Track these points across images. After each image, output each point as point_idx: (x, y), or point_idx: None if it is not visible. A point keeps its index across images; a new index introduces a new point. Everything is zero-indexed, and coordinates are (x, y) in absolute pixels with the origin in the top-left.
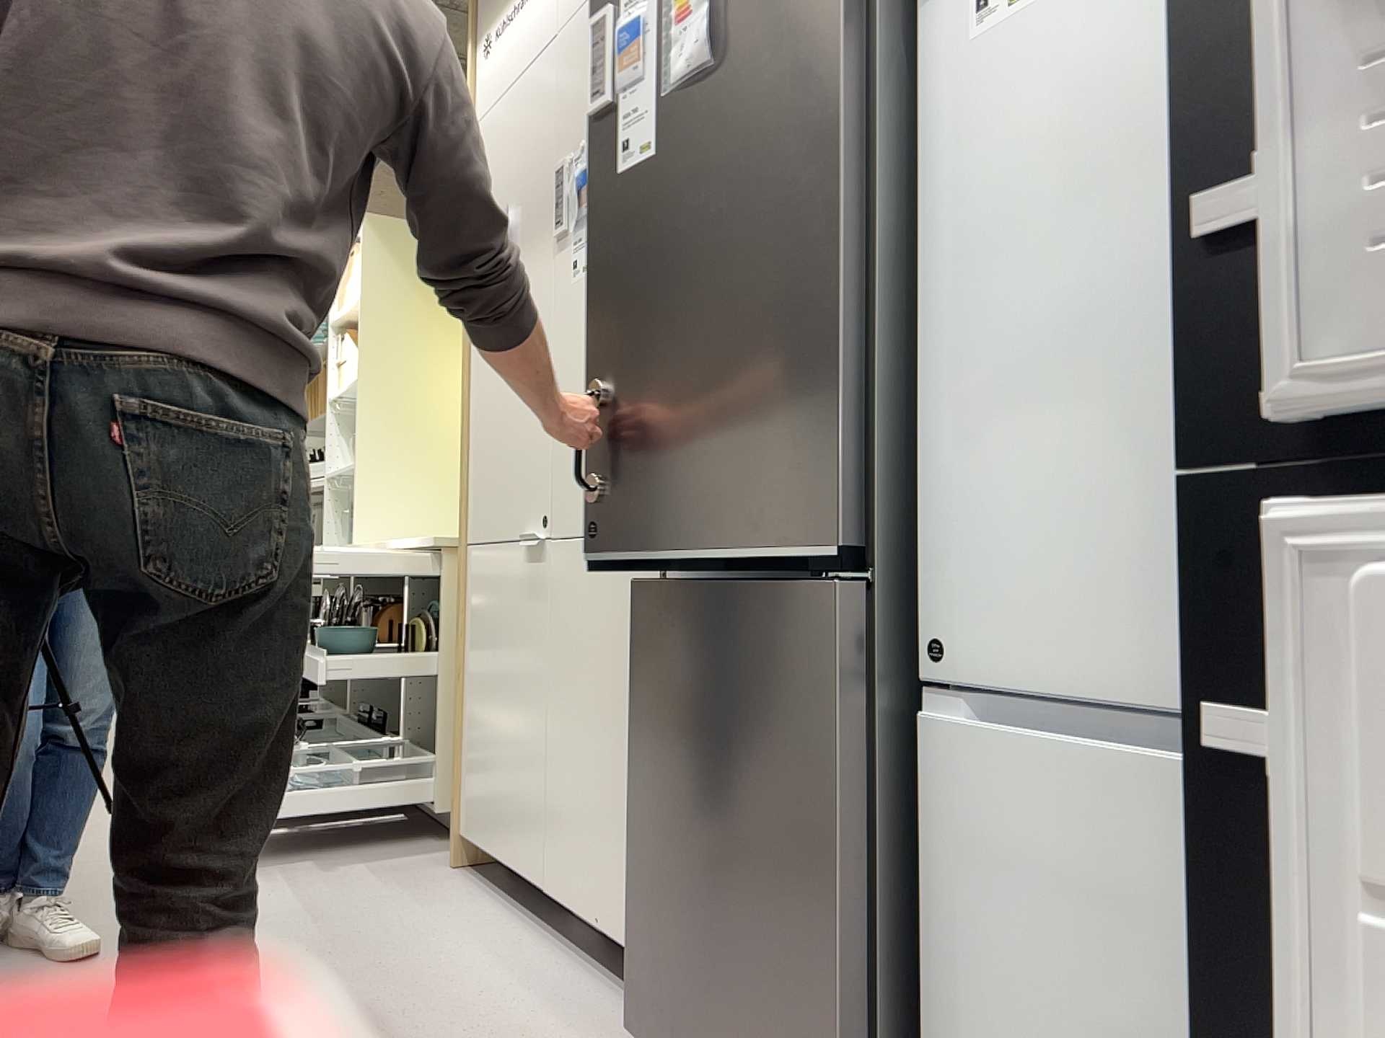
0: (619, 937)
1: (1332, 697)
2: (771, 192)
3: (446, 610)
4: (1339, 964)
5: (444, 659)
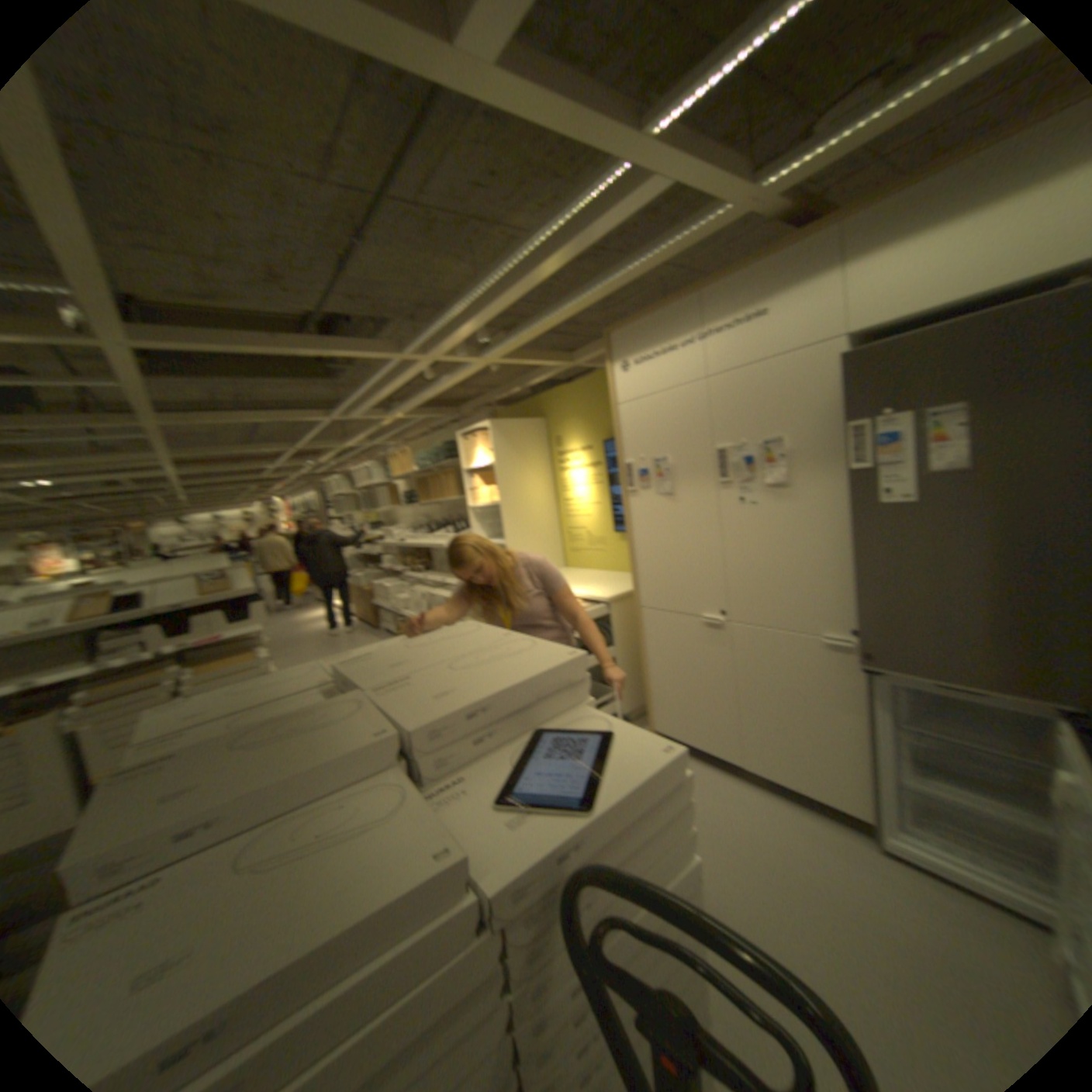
0: (823, 800)
1: None
2: (1017, 537)
3: (618, 629)
4: None
5: (619, 651)
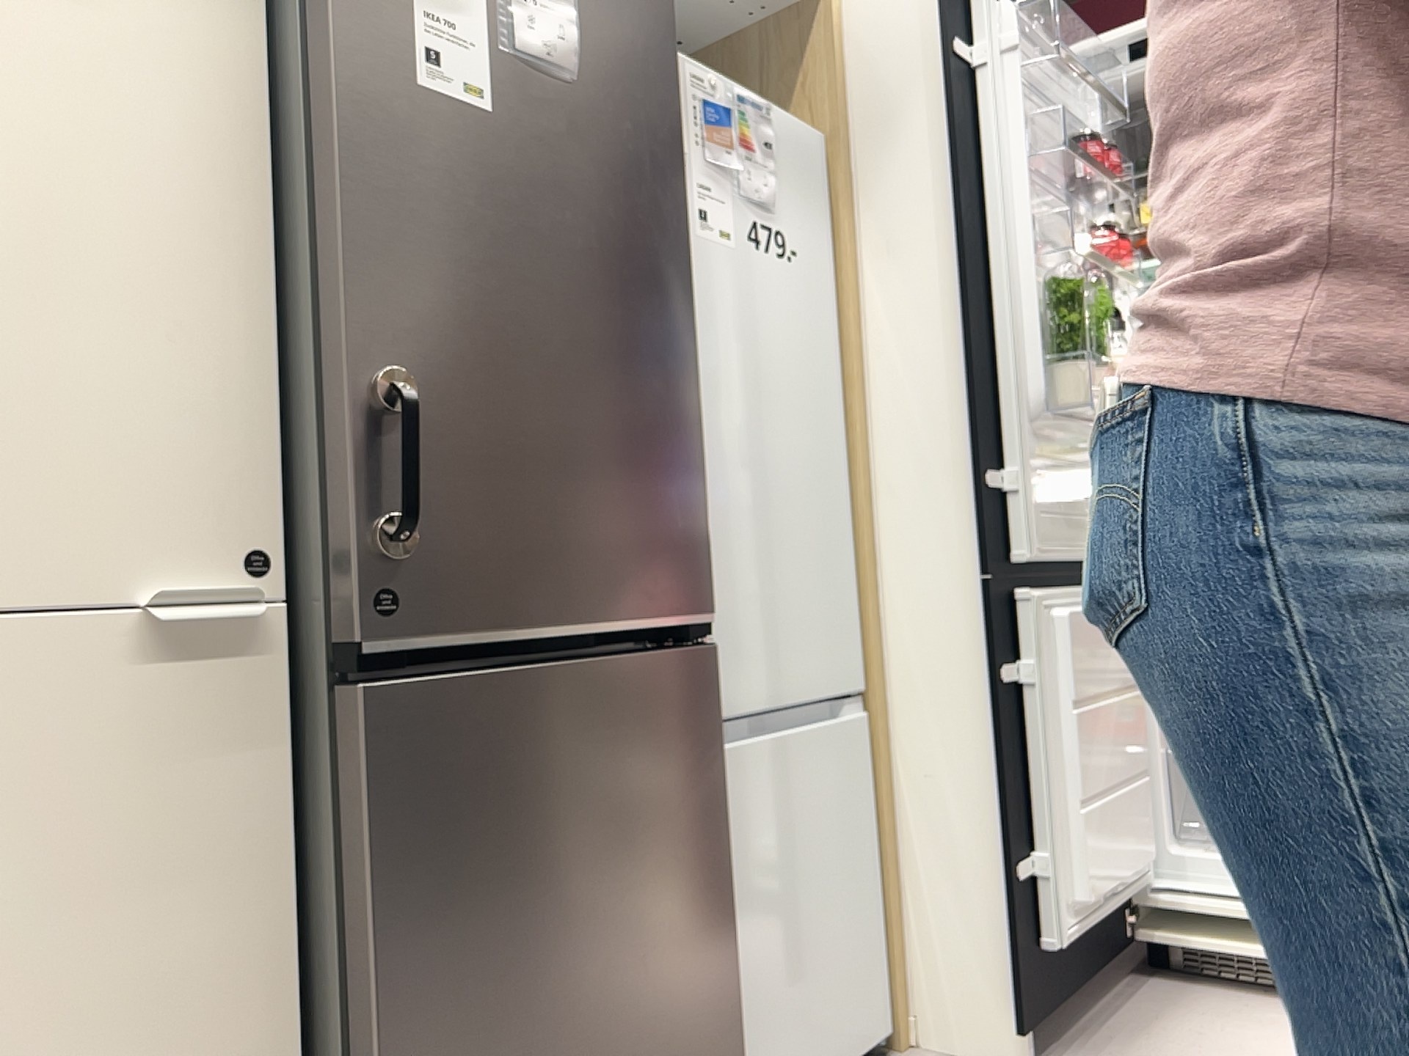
0: None
1: (1040, 645)
2: (628, 252)
3: None
4: (1046, 728)
5: None
